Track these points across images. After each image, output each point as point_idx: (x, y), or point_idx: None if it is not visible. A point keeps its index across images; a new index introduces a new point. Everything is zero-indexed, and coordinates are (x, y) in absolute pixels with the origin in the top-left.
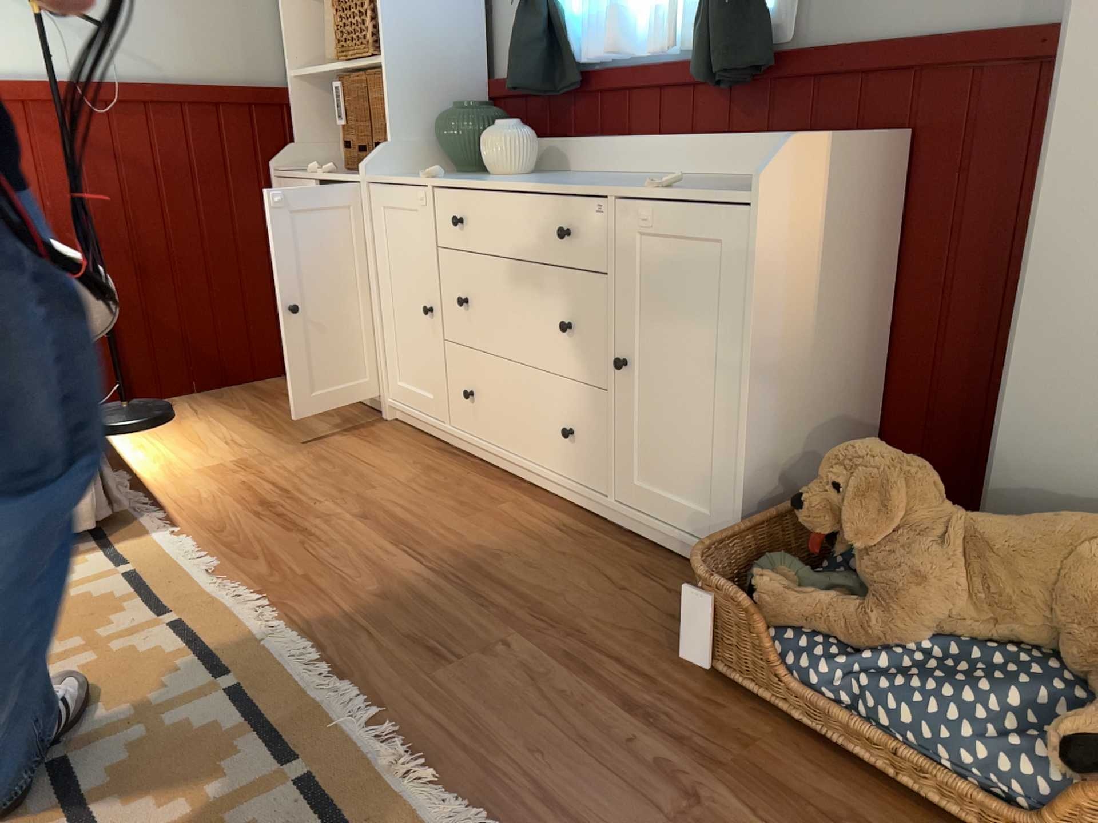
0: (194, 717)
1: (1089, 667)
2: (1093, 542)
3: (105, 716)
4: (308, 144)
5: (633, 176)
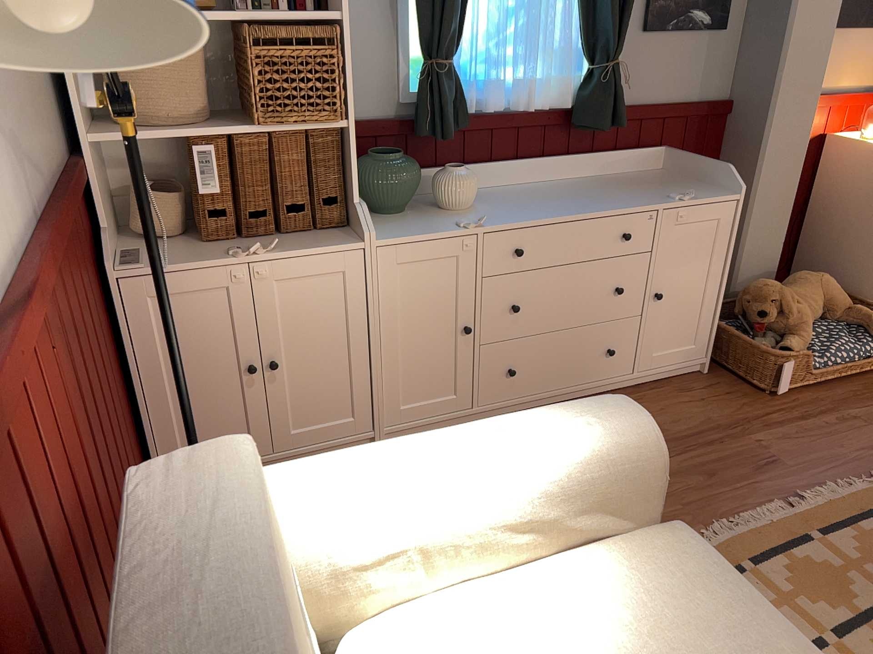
0: (851, 549)
1: (836, 316)
2: (821, 281)
3: (859, 588)
4: (109, 222)
5: (531, 188)
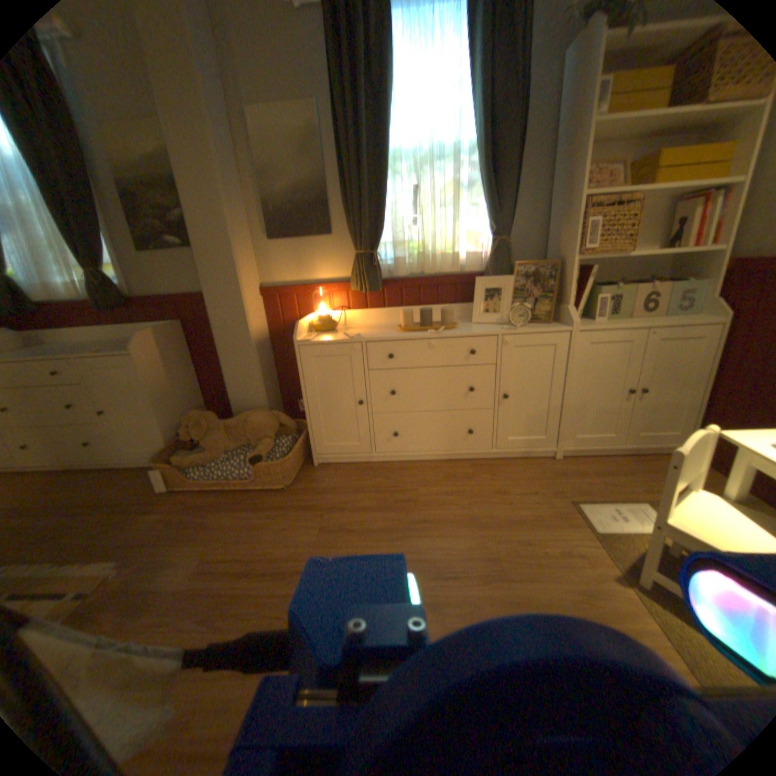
0: None
1: (257, 444)
2: (250, 417)
3: None
4: None
5: (80, 343)
